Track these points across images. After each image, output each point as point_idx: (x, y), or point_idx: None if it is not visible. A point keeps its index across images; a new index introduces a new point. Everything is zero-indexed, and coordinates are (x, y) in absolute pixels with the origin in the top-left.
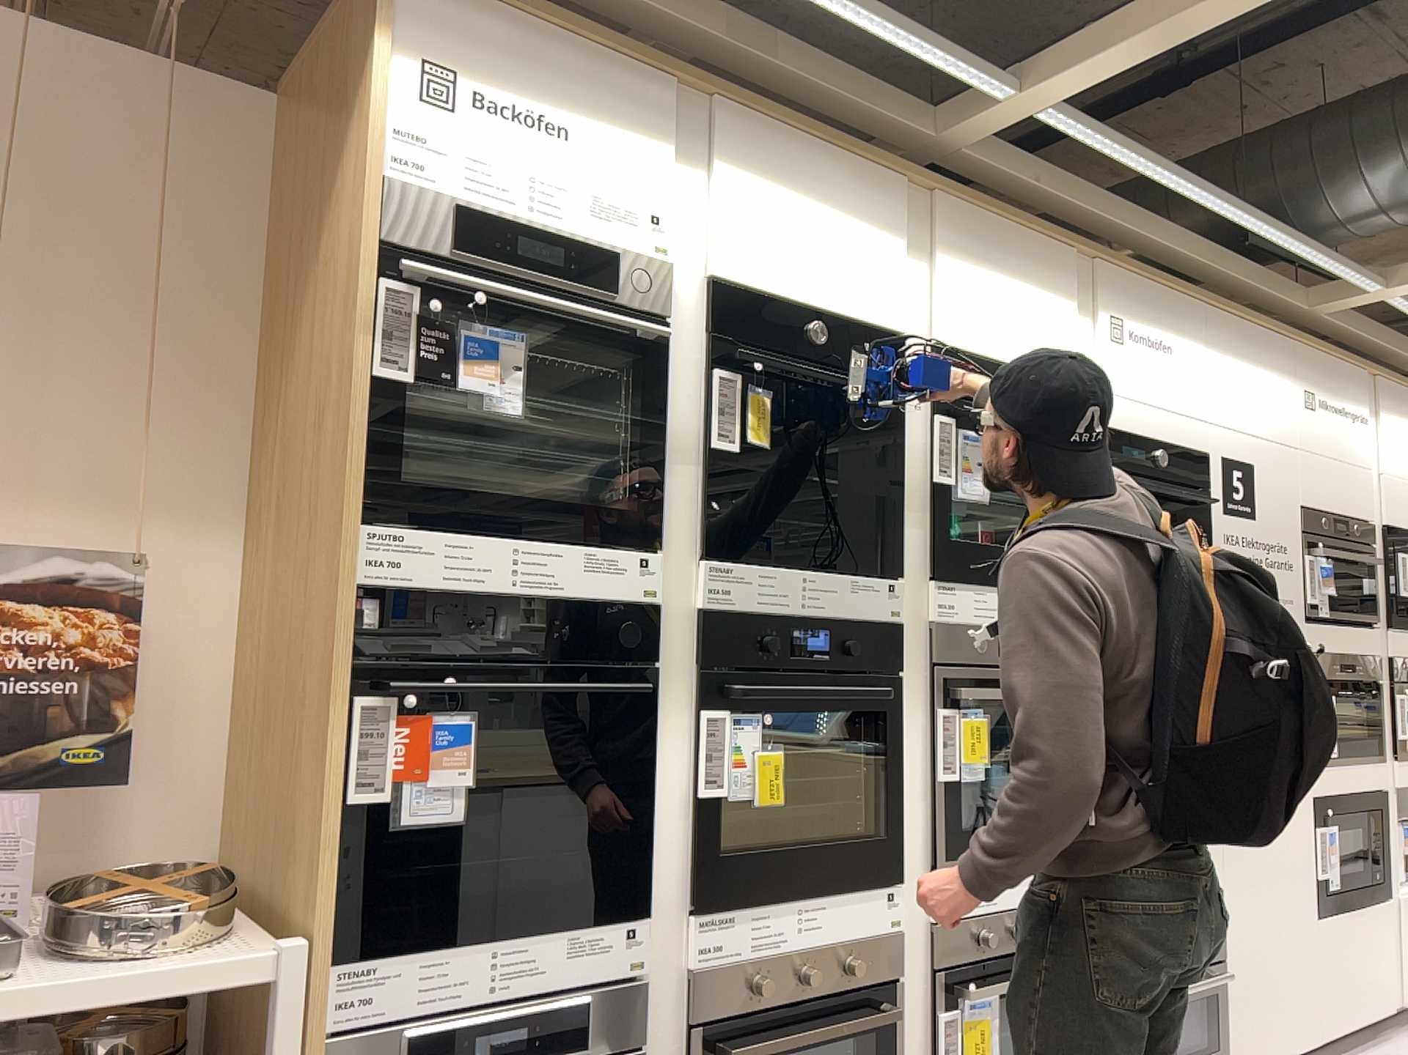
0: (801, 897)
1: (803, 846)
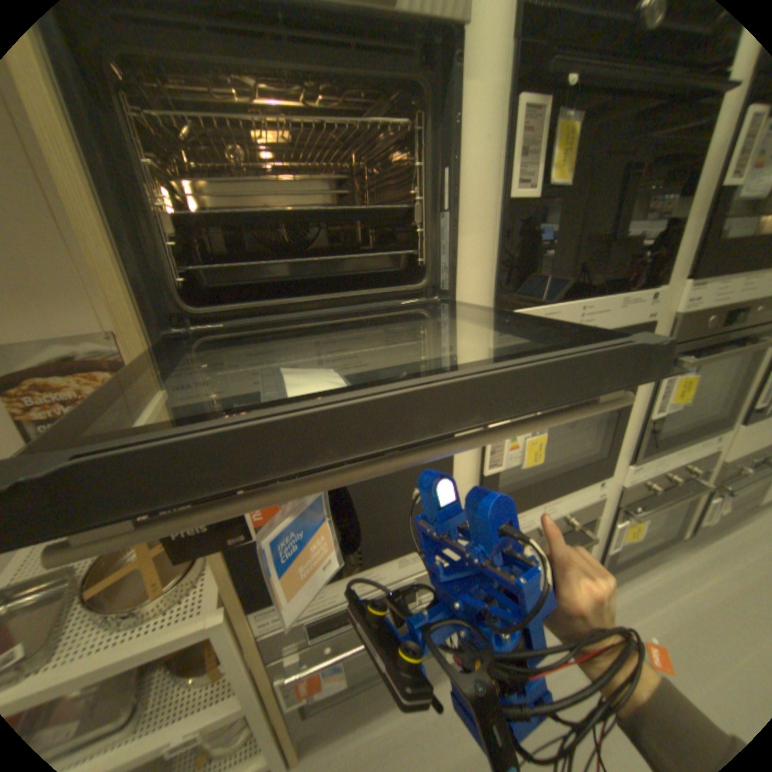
0: (546, 502)
1: (552, 475)
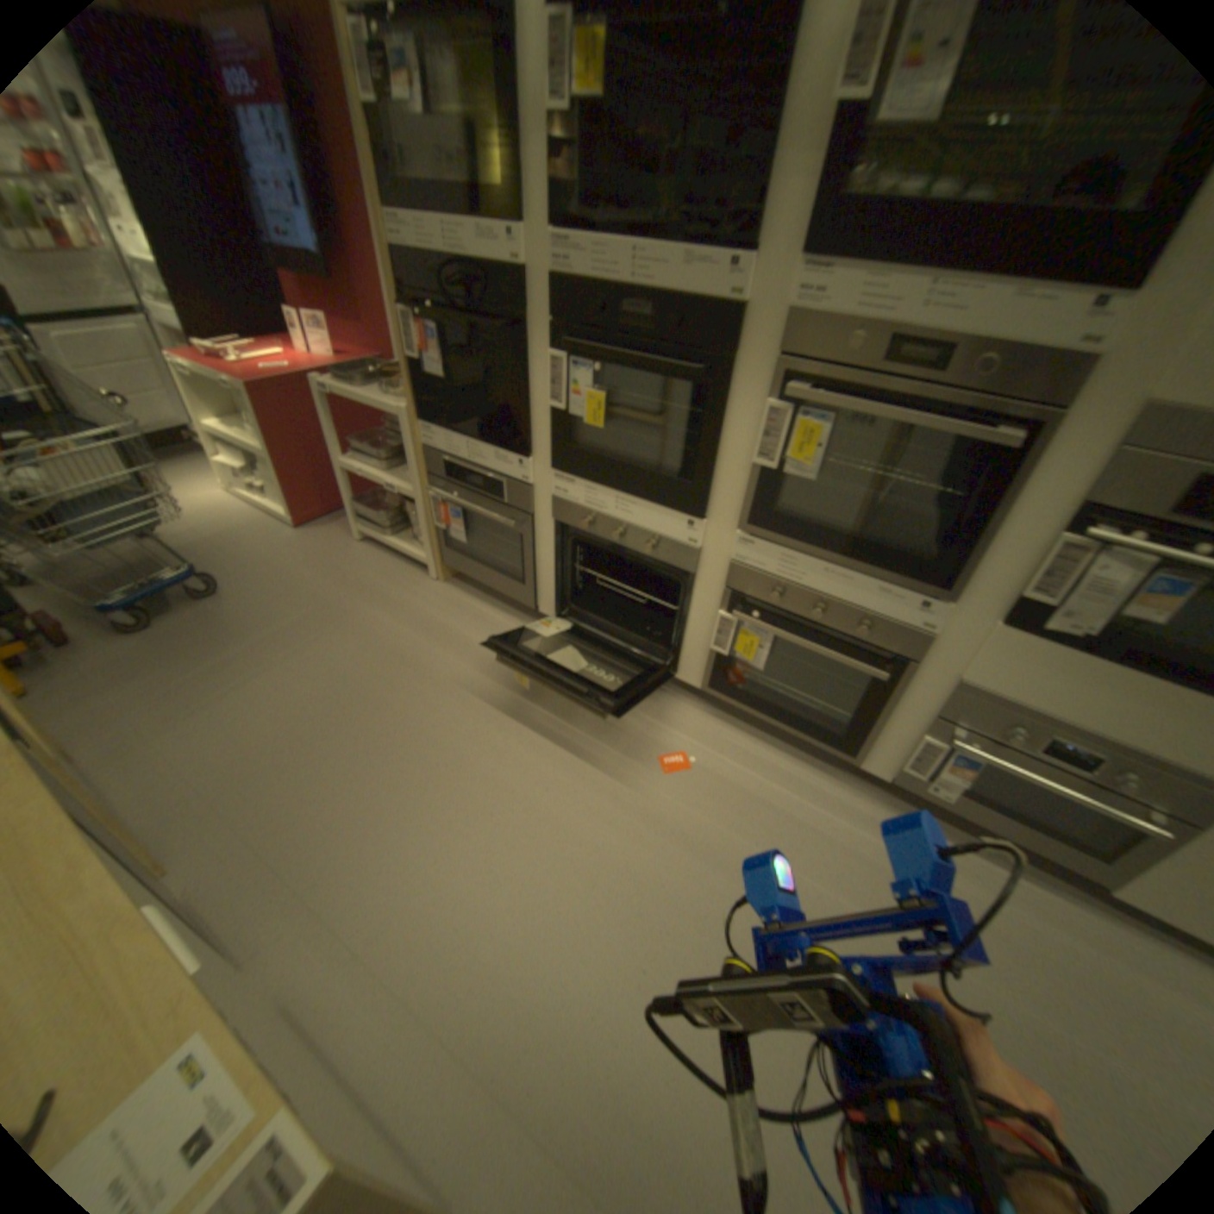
0: (617, 492)
1: (625, 464)
